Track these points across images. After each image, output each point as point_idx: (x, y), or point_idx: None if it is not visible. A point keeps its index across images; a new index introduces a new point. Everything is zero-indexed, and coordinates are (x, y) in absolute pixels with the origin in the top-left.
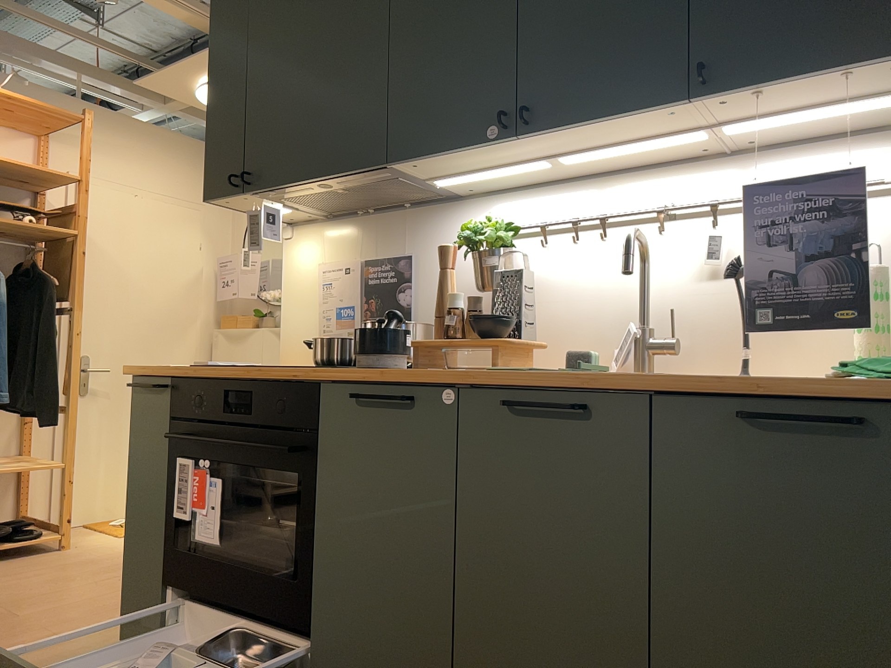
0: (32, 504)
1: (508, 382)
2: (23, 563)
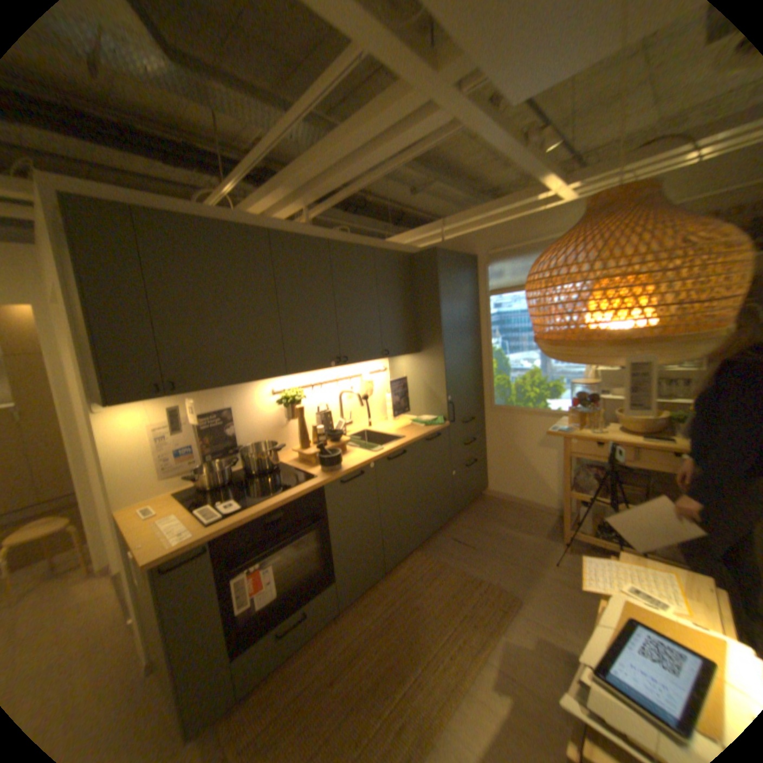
0: None
1: (388, 453)
2: None
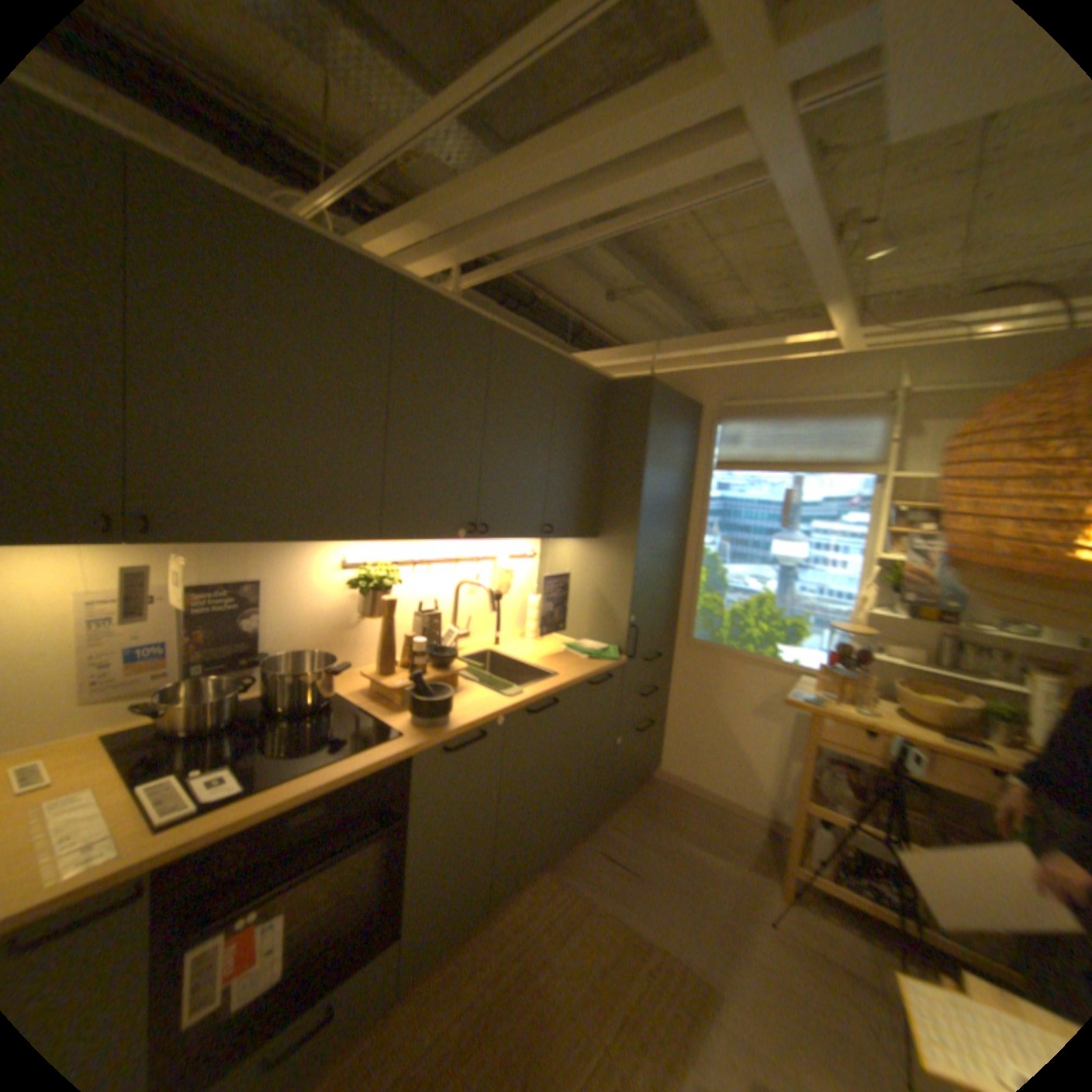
0: None
1: (532, 701)
2: None
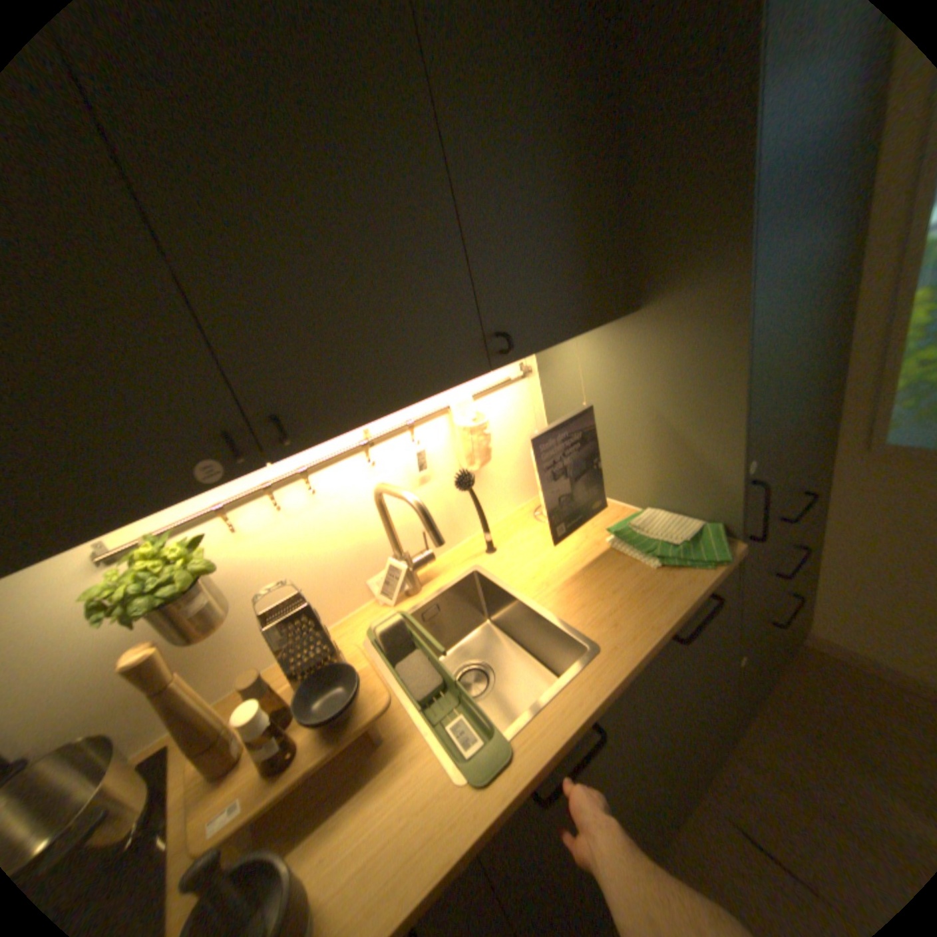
0: None
1: (534, 784)
2: None
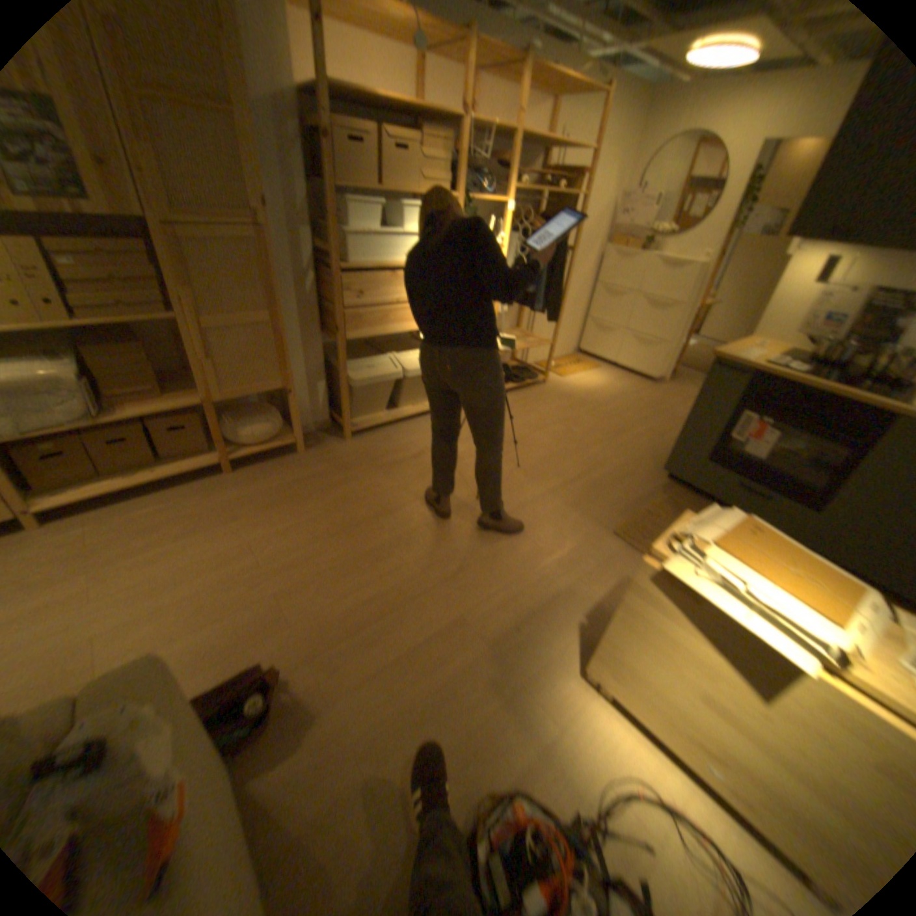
0: (516, 353)
1: None
2: (536, 391)
